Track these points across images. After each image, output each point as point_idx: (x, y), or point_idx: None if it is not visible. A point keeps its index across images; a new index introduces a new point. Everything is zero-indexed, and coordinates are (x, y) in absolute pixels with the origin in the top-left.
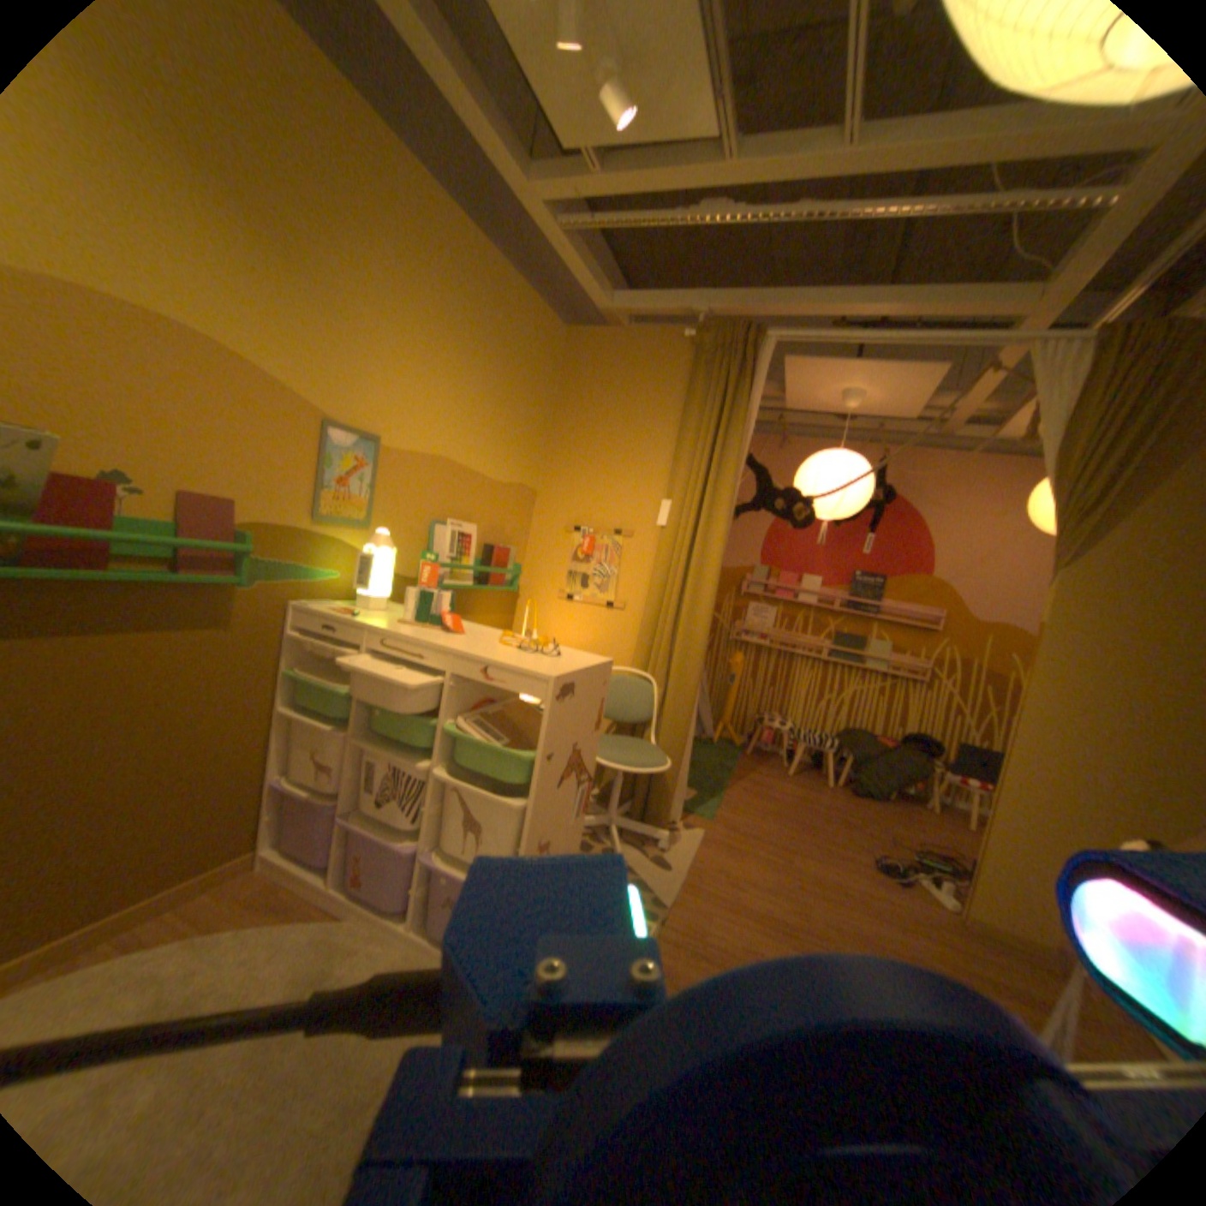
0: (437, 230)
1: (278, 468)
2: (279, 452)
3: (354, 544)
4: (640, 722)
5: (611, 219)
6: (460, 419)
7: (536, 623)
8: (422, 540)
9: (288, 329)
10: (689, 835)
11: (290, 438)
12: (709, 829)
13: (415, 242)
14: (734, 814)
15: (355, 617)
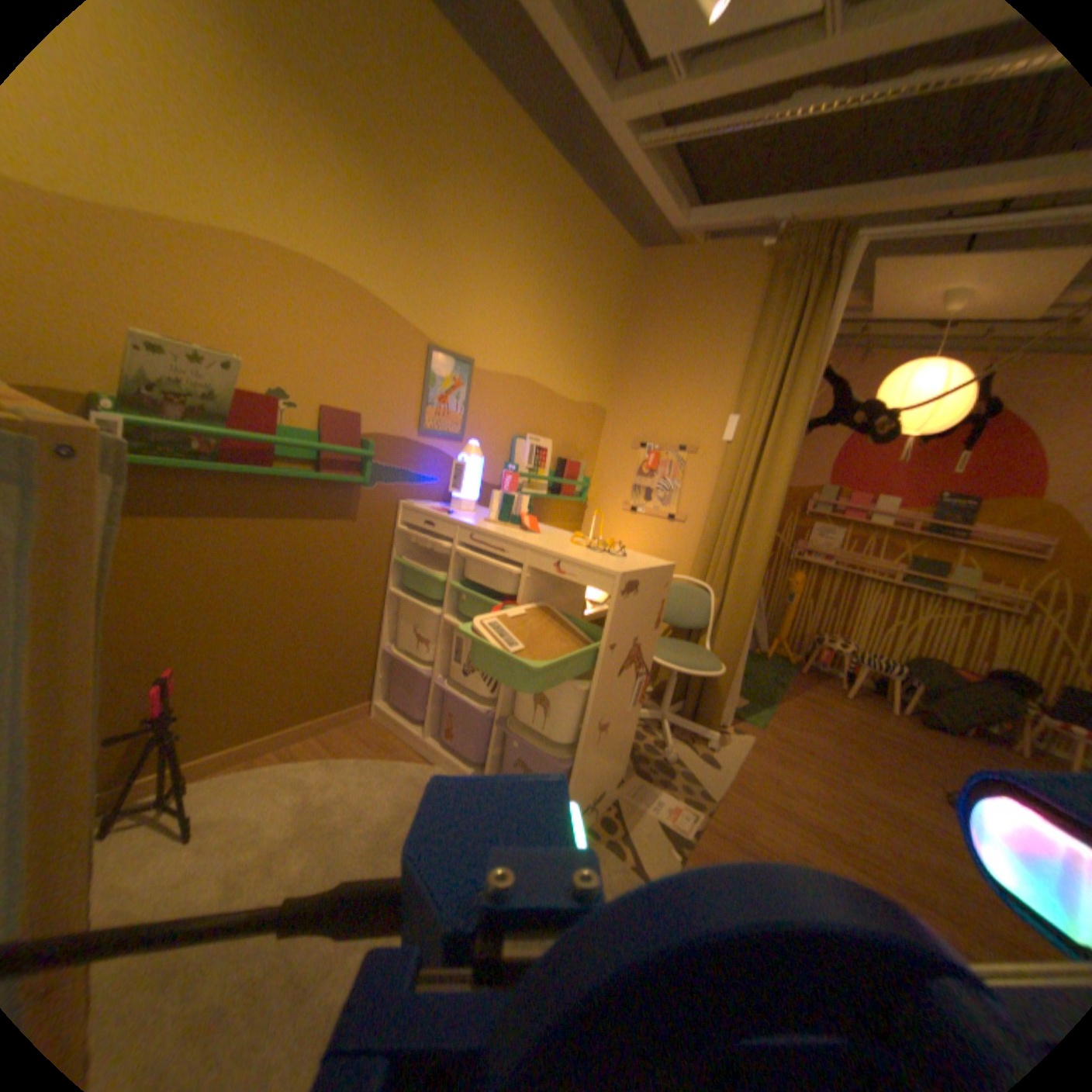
0: (527, 165)
1: (393, 387)
2: (394, 374)
3: (449, 454)
4: (696, 629)
5: (693, 131)
6: (541, 342)
7: (601, 532)
8: (505, 453)
9: (403, 266)
10: (740, 741)
11: (403, 361)
12: (760, 738)
13: (507, 178)
14: (787, 727)
15: (449, 516)
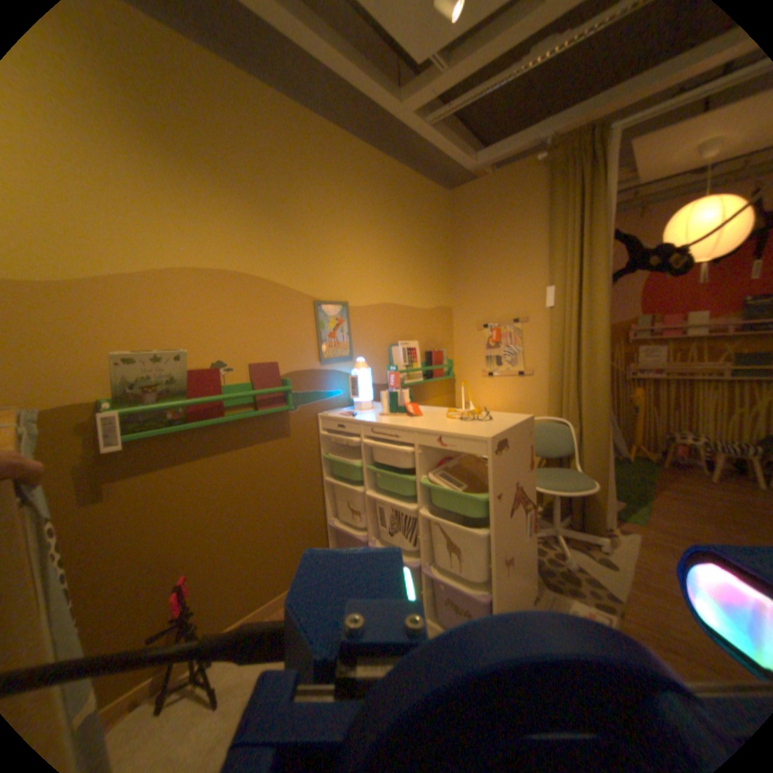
0: (353, 161)
1: (295, 336)
2: (294, 327)
3: (346, 370)
4: (565, 456)
5: (463, 98)
6: (392, 274)
7: (470, 396)
8: (385, 358)
9: (284, 254)
10: (629, 540)
11: (298, 317)
12: (645, 534)
13: (341, 174)
14: (667, 519)
15: (354, 416)
